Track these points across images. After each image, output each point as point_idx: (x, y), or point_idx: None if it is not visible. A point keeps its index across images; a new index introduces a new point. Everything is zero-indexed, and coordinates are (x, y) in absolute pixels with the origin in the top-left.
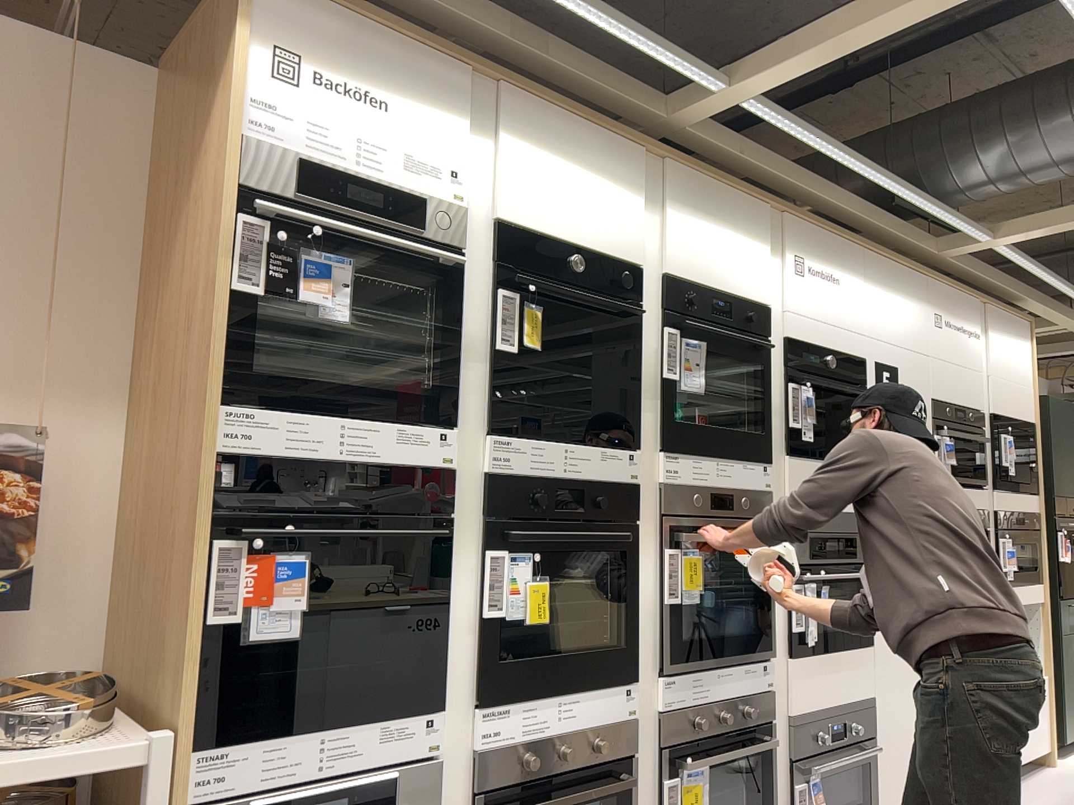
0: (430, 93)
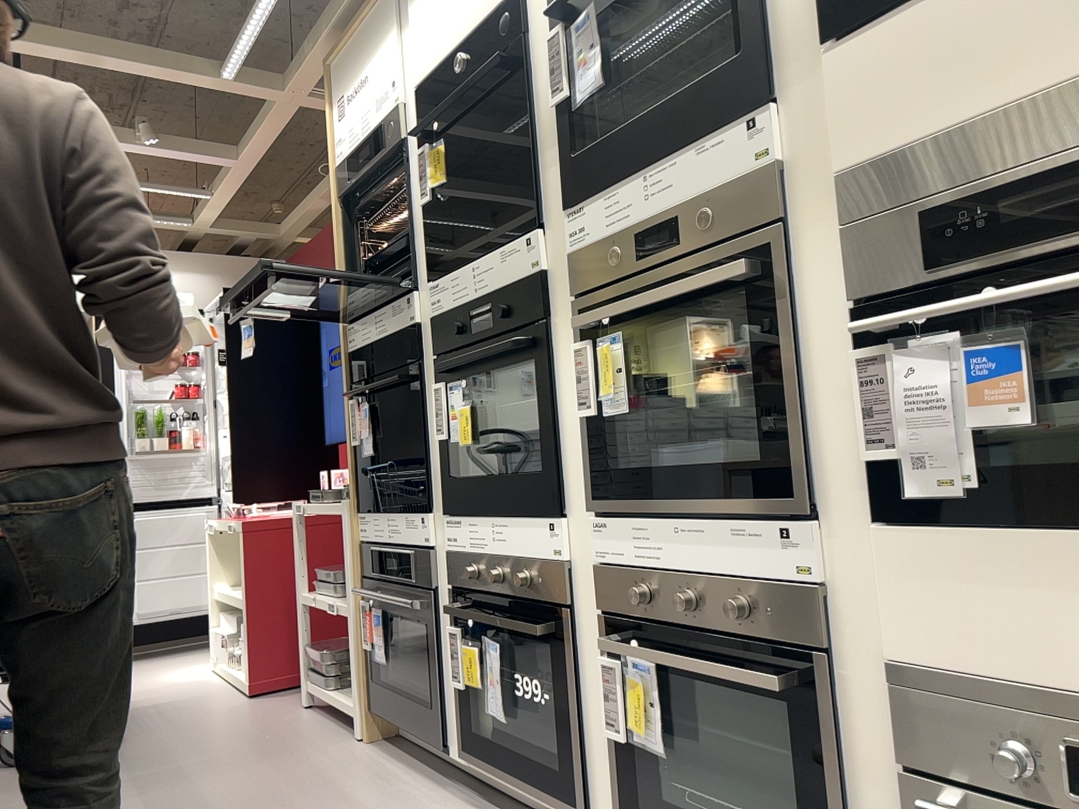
0: (375, 33)
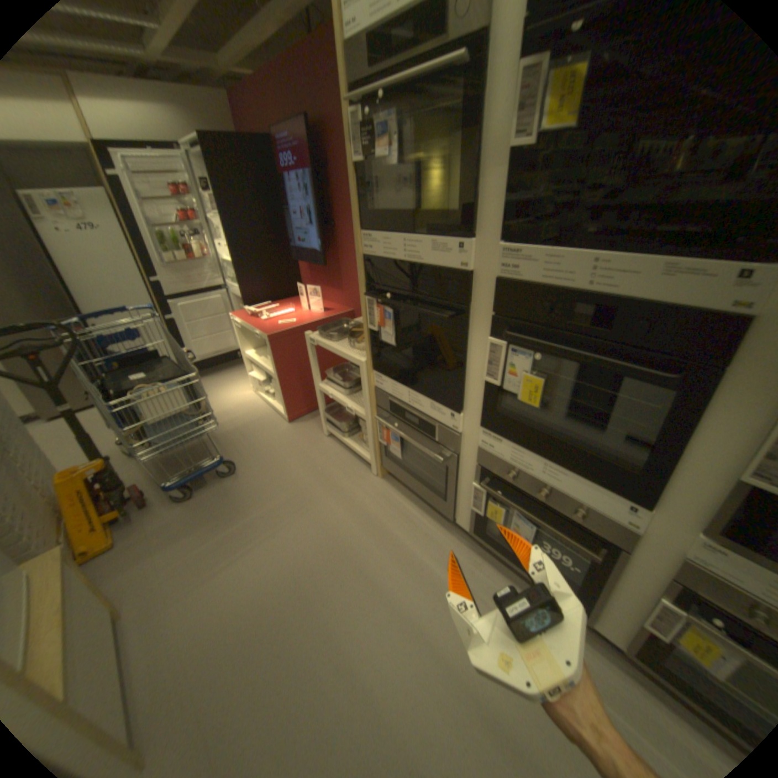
0: None
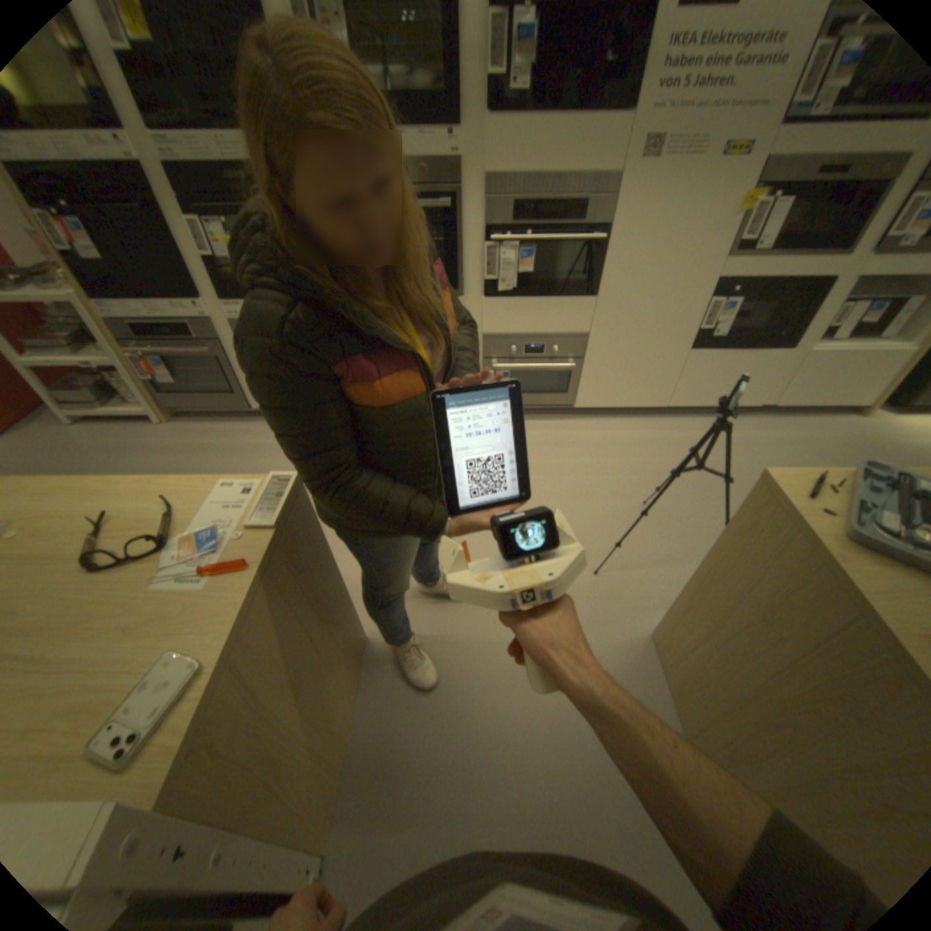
0: None
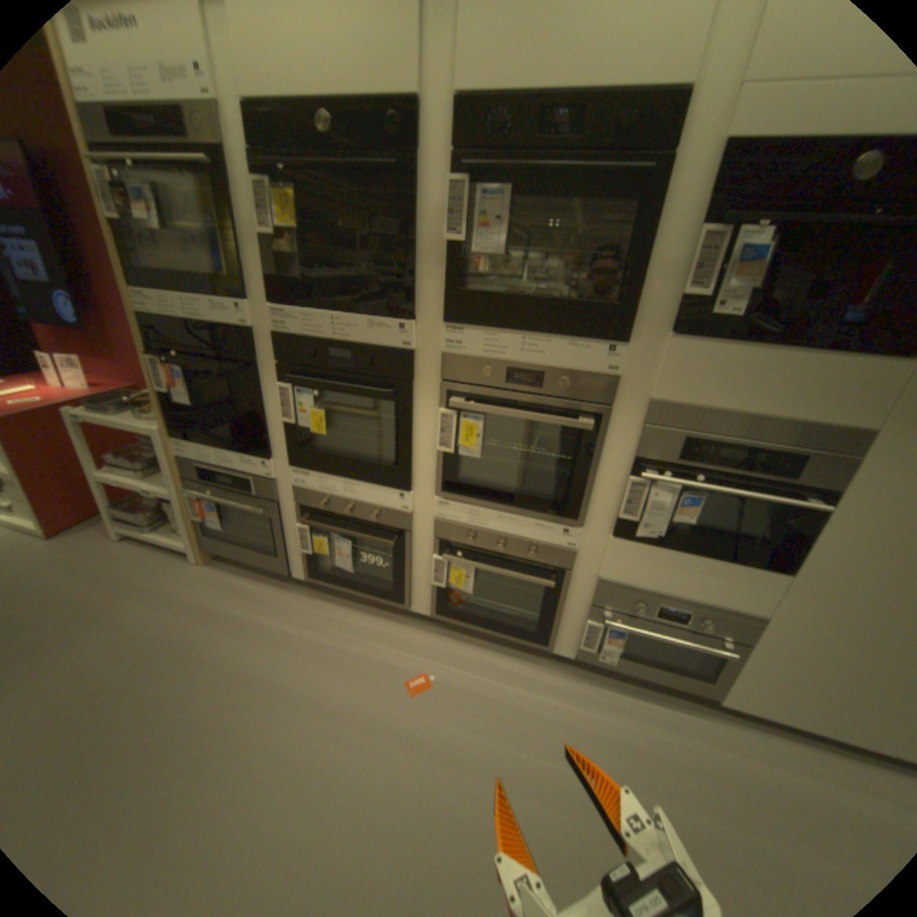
0: None
